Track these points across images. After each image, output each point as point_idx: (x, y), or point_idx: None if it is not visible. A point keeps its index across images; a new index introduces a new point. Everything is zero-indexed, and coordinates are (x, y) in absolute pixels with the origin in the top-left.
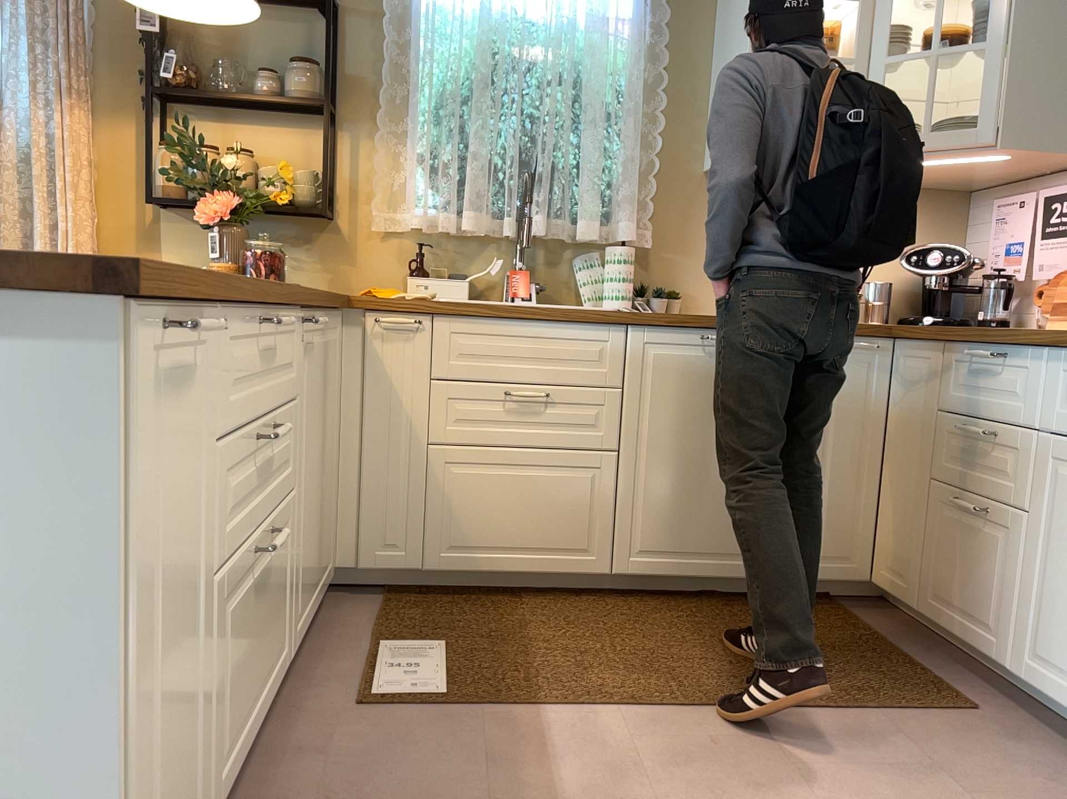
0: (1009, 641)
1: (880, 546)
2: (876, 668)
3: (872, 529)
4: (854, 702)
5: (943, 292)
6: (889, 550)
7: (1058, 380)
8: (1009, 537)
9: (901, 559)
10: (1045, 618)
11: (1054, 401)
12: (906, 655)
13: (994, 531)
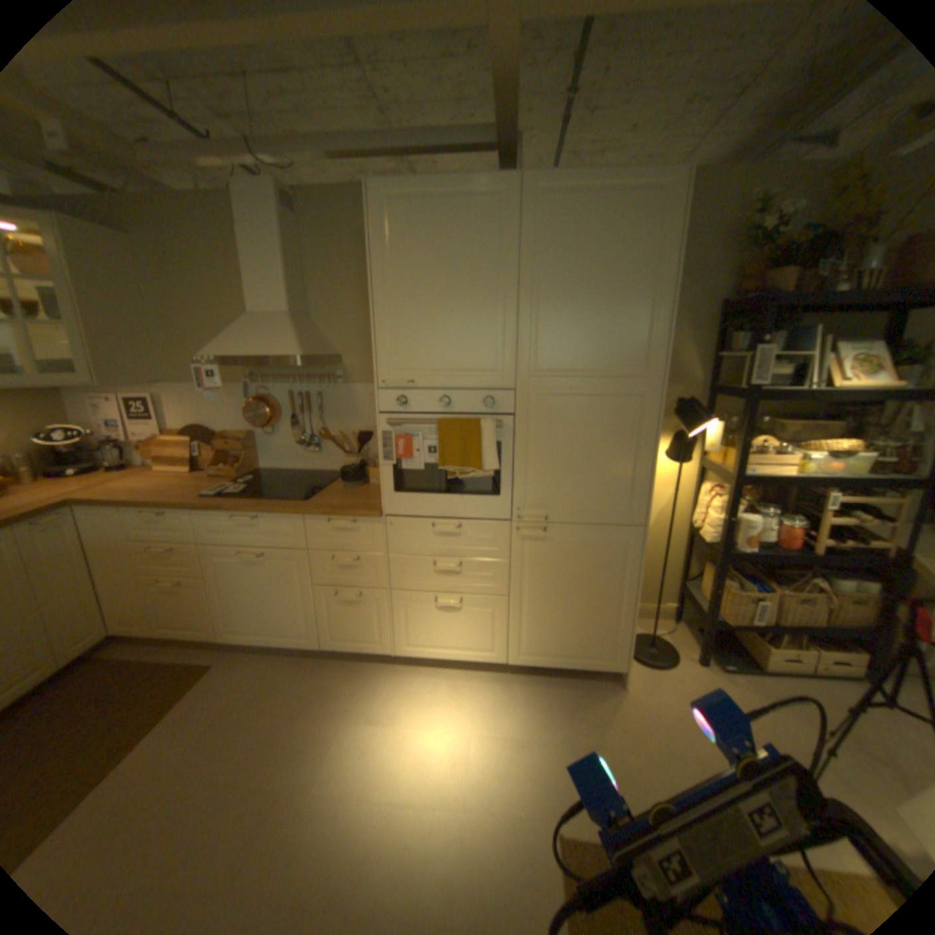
0: (210, 632)
1: (106, 618)
2: (149, 684)
3: (96, 612)
4: (157, 714)
5: (68, 453)
6: (114, 618)
7: (197, 523)
8: (194, 592)
9: (126, 619)
10: (224, 617)
11: (199, 532)
12: (156, 664)
13: (184, 591)
